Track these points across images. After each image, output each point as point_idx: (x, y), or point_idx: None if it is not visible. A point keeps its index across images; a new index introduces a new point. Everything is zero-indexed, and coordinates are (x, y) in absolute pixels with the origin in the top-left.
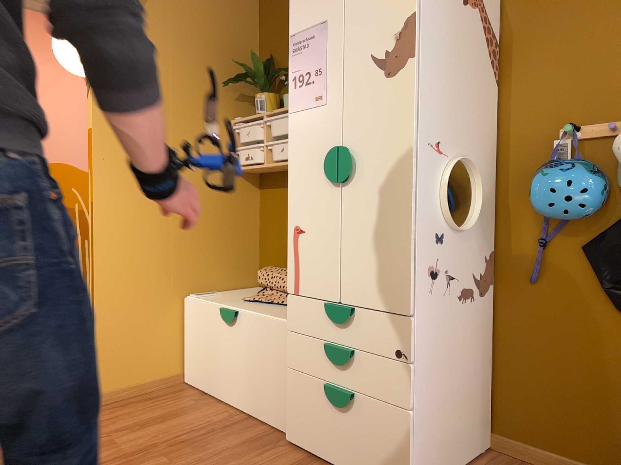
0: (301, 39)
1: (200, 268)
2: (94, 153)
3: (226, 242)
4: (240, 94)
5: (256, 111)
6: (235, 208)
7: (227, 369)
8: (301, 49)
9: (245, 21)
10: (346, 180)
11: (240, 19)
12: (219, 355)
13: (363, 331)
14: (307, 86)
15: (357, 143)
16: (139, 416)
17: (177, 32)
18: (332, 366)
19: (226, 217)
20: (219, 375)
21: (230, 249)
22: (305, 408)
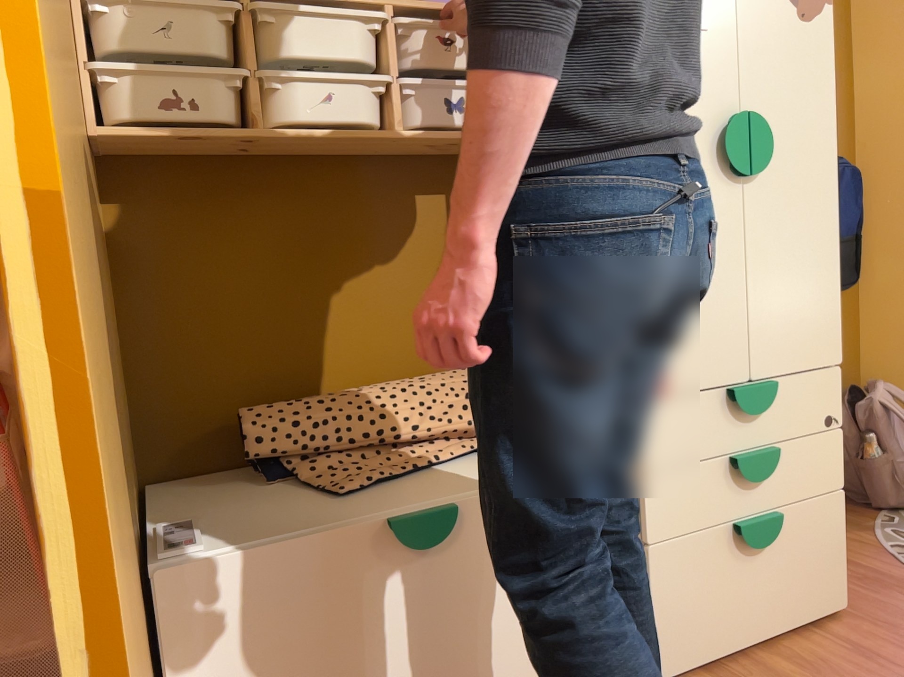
0: None
1: None
2: None
3: None
4: None
5: None
6: None
7: (422, 673)
8: None
9: None
10: (759, 173)
11: None
12: (383, 659)
13: (784, 410)
14: None
15: (765, 113)
16: None
17: None
18: (740, 490)
19: None
20: None
21: None
22: (695, 594)
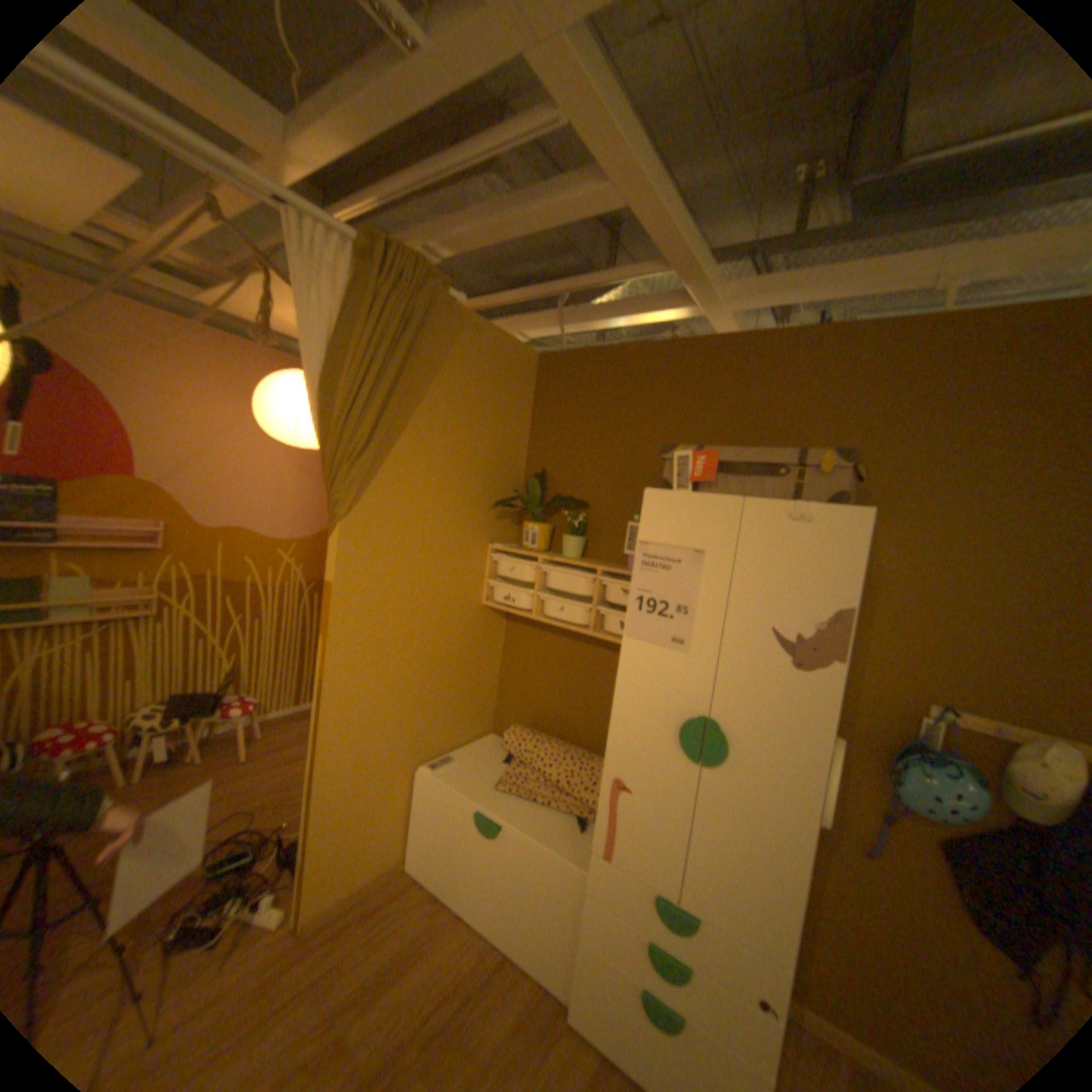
0: (658, 555)
1: (436, 730)
2: (331, 617)
3: (466, 690)
4: (501, 511)
5: (526, 545)
6: (480, 648)
7: (476, 886)
8: (656, 567)
9: (517, 423)
10: (711, 767)
11: (512, 421)
12: (465, 865)
13: (710, 954)
14: (659, 617)
15: (734, 727)
16: (365, 964)
17: (444, 445)
18: (653, 972)
19: (469, 661)
20: (462, 888)
21: (469, 698)
22: (603, 1000)
